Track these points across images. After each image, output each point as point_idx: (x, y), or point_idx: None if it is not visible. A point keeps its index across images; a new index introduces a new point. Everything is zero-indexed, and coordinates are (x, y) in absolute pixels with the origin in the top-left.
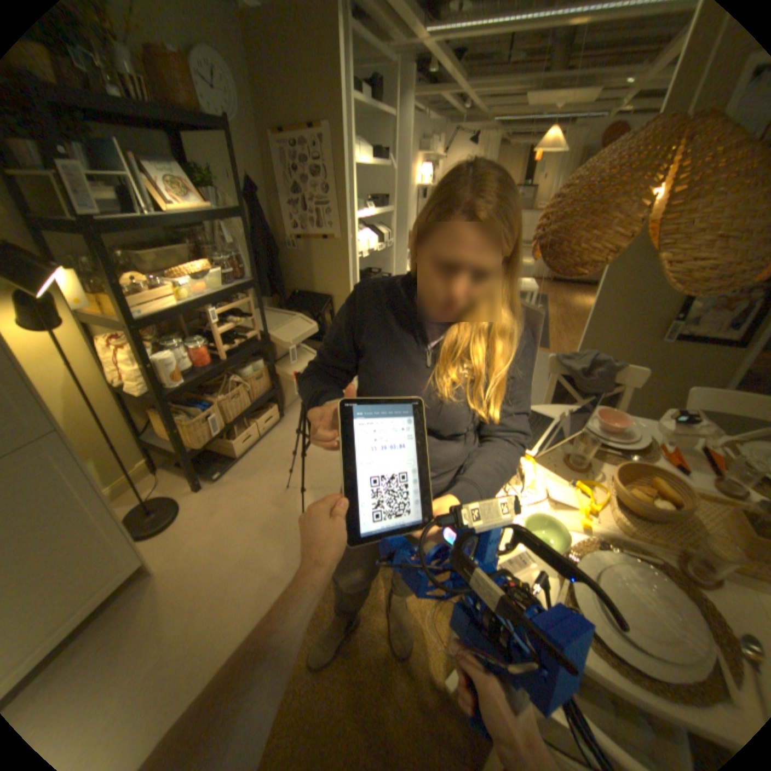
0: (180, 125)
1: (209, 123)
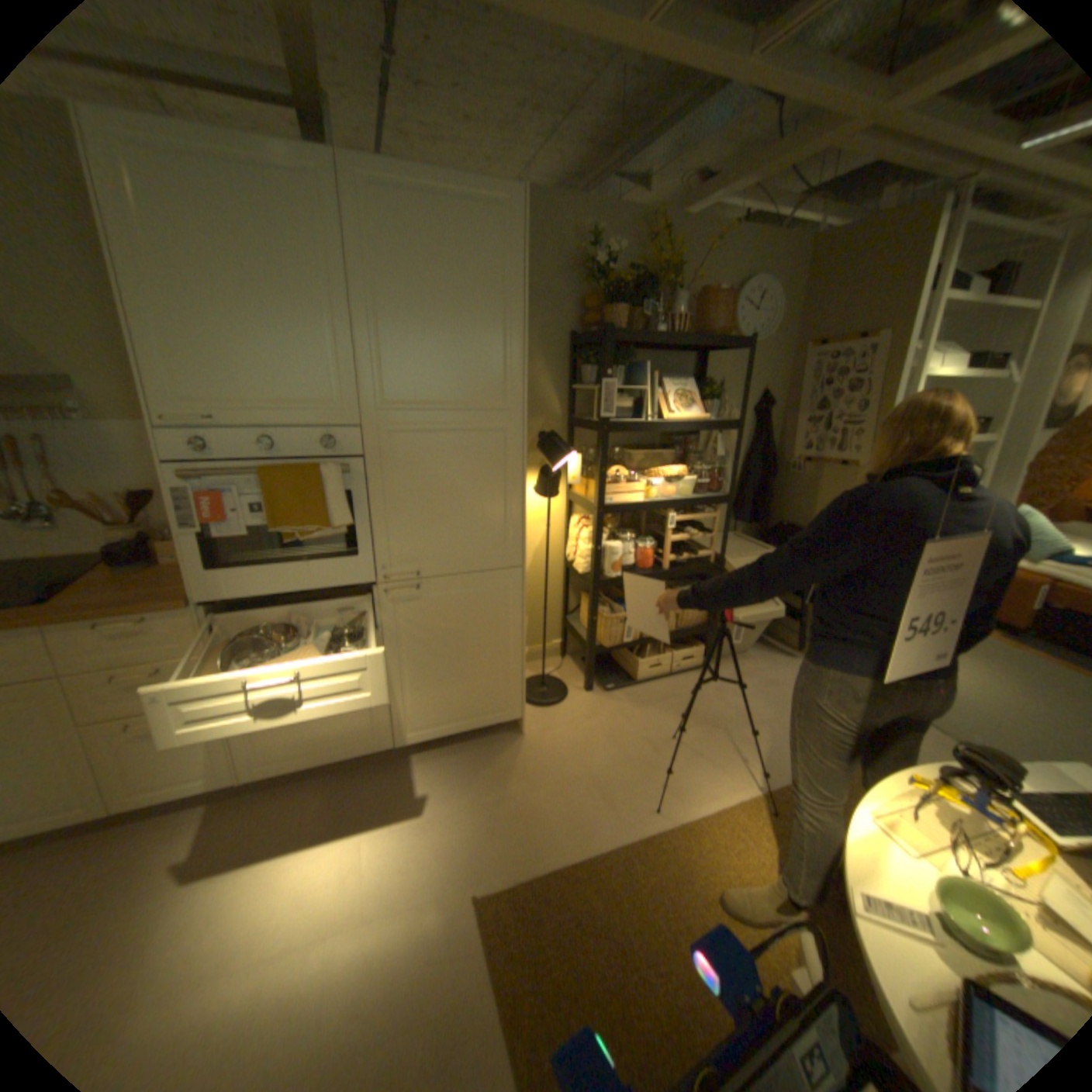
0: (711, 345)
1: (737, 343)
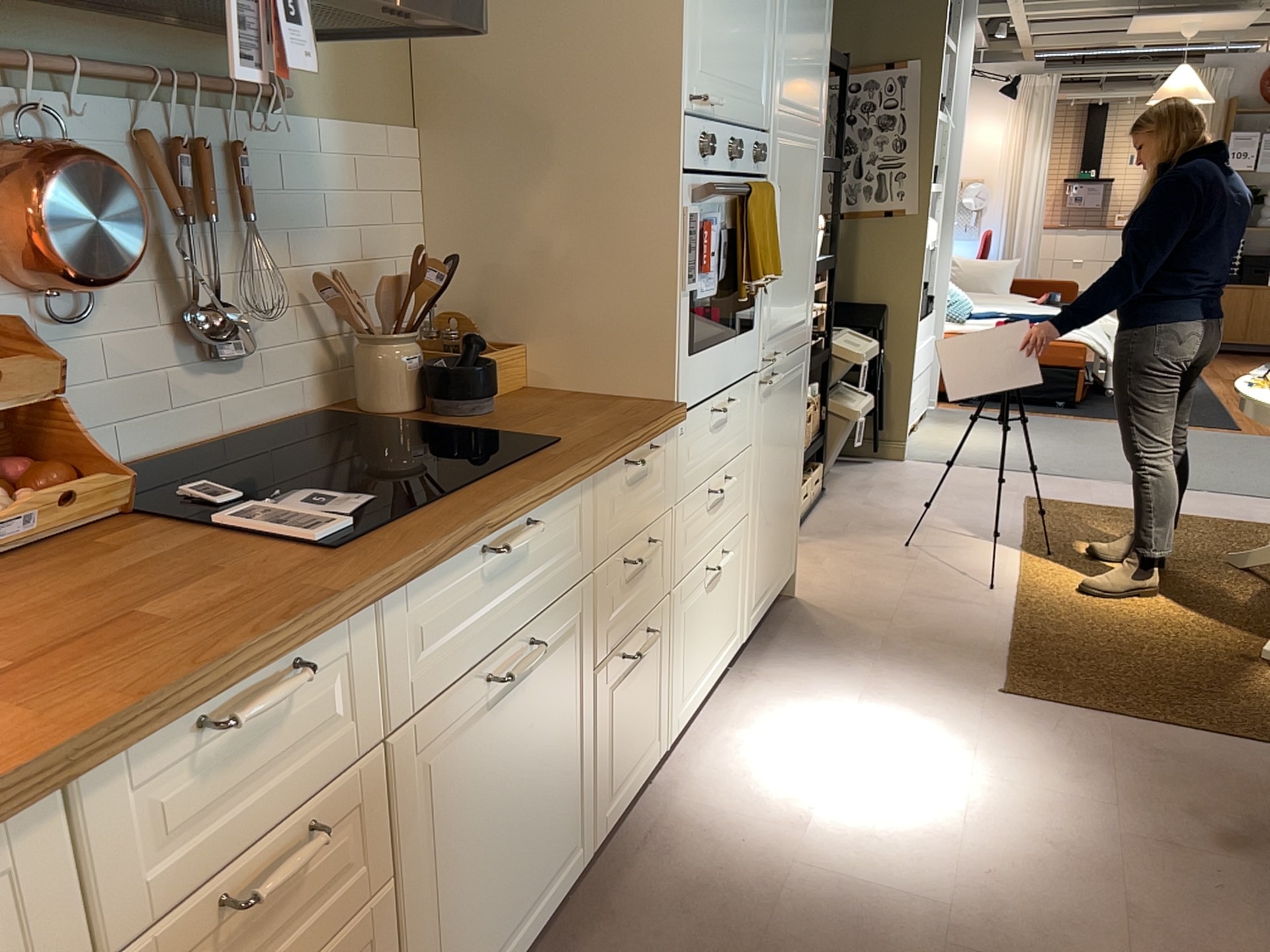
0: None
1: None
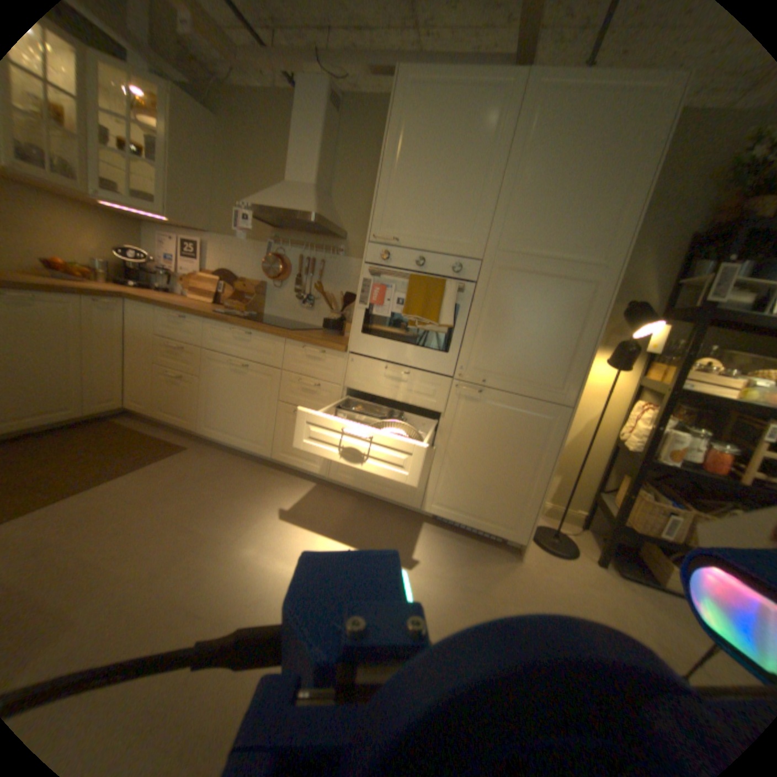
0: None
1: None
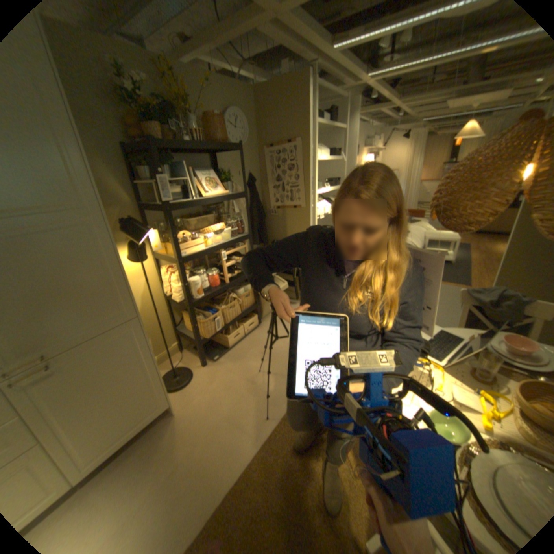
0: (217, 149)
1: (232, 147)
